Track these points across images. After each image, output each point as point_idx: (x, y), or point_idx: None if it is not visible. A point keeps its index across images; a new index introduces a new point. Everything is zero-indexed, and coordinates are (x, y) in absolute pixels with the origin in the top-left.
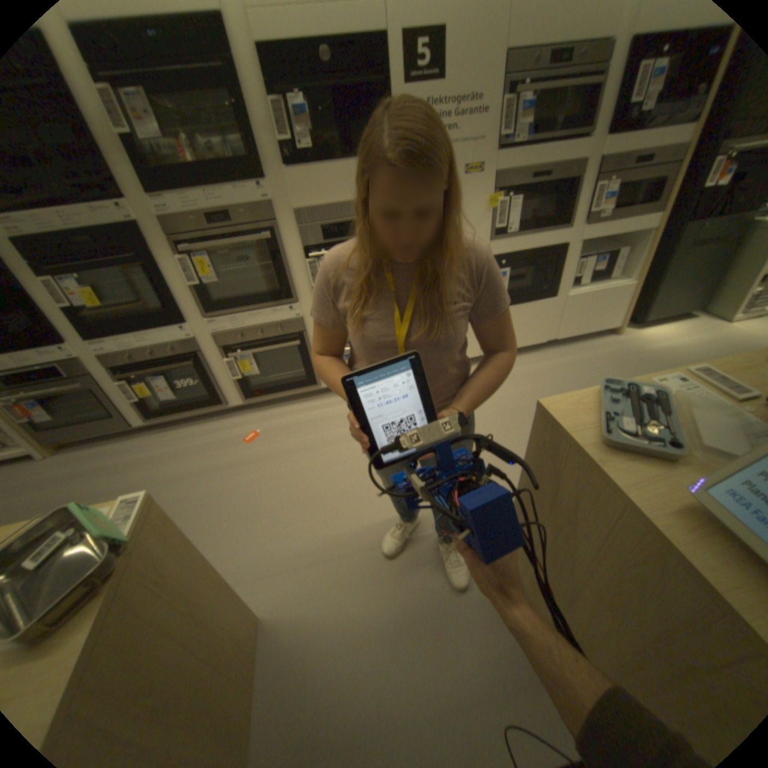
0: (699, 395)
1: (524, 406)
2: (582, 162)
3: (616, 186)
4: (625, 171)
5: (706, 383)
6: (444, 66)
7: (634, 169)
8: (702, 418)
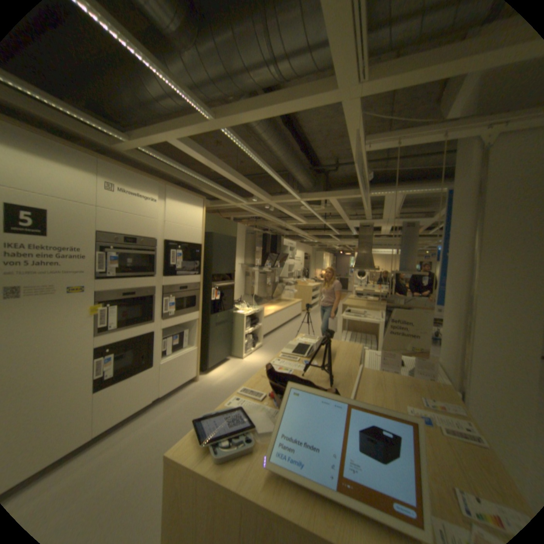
0: (246, 405)
1: (144, 469)
2: (152, 288)
3: (173, 300)
4: (176, 293)
5: (246, 397)
6: (47, 229)
7: (180, 292)
8: (251, 418)
